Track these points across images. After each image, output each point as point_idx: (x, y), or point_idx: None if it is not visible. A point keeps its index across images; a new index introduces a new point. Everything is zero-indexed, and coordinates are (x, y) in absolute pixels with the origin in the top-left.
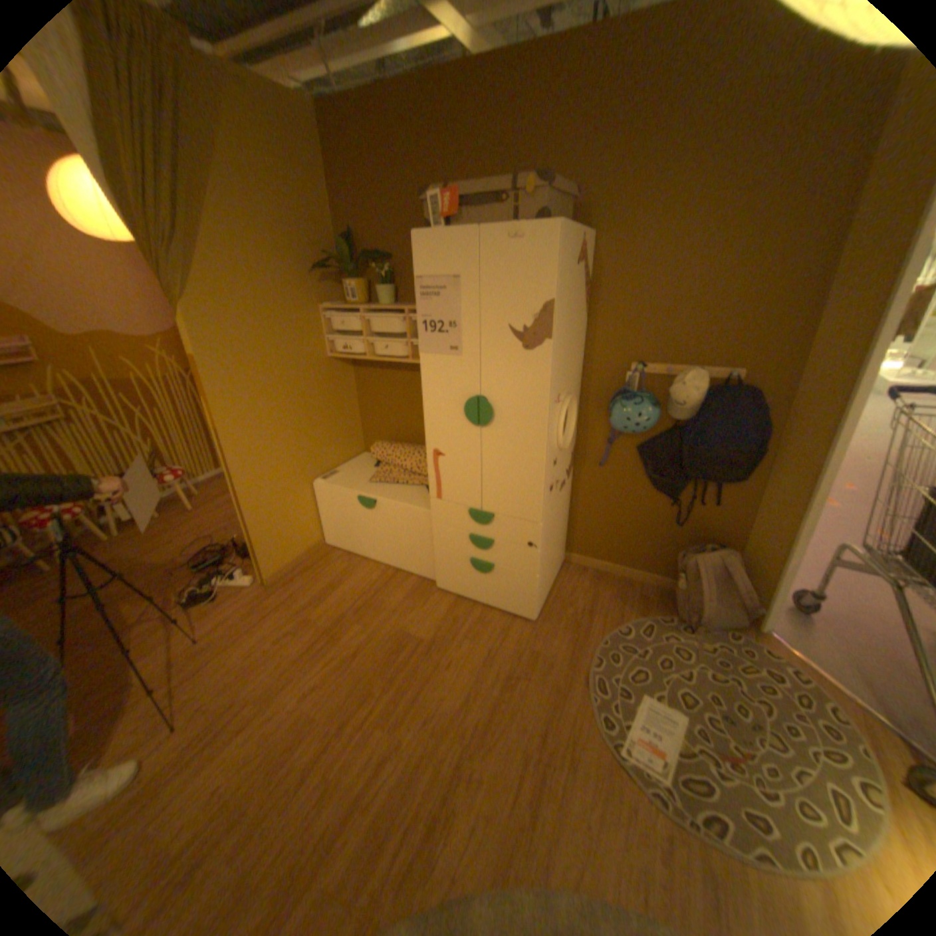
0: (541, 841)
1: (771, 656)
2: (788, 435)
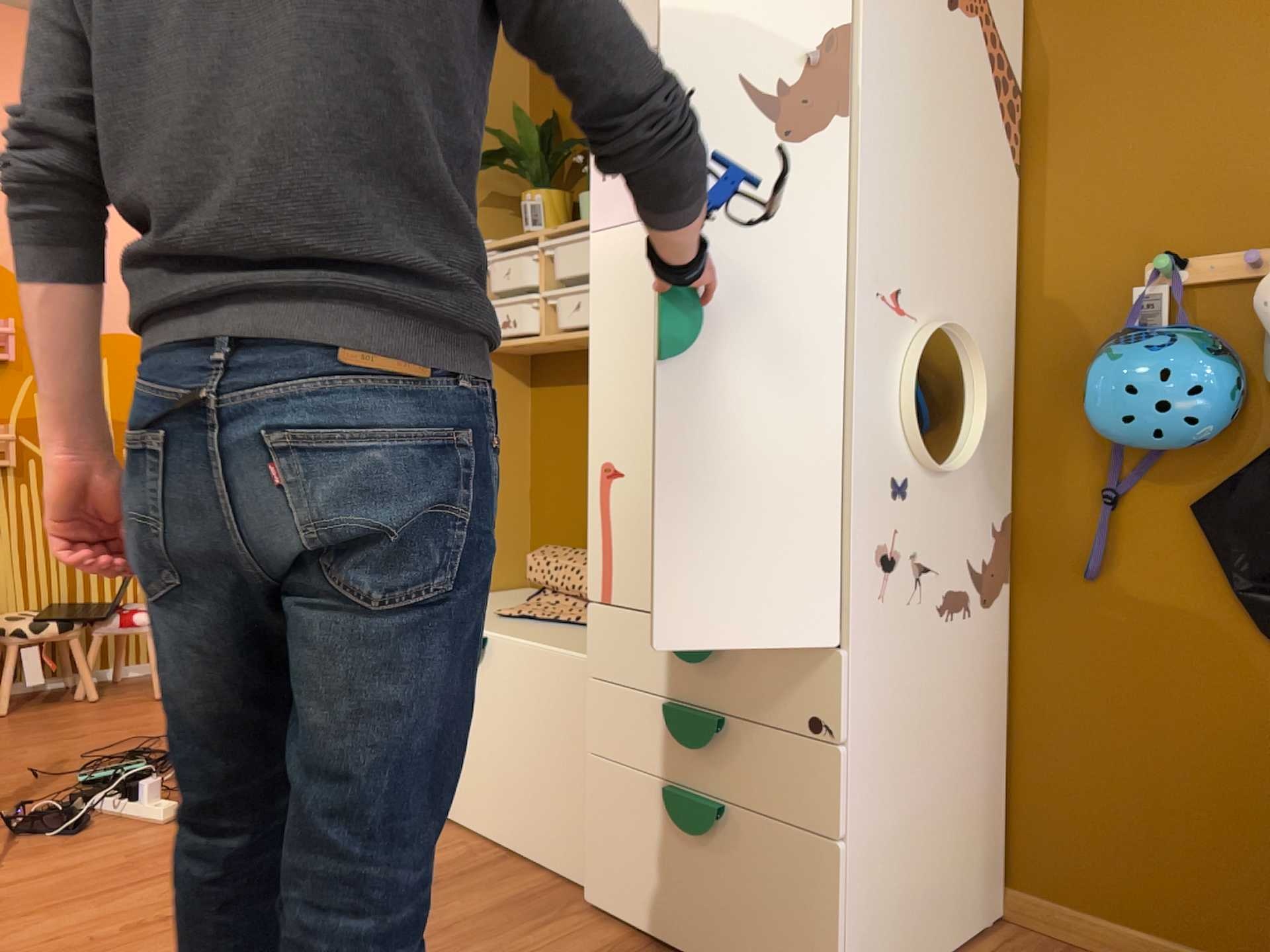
0: None
1: None
2: None
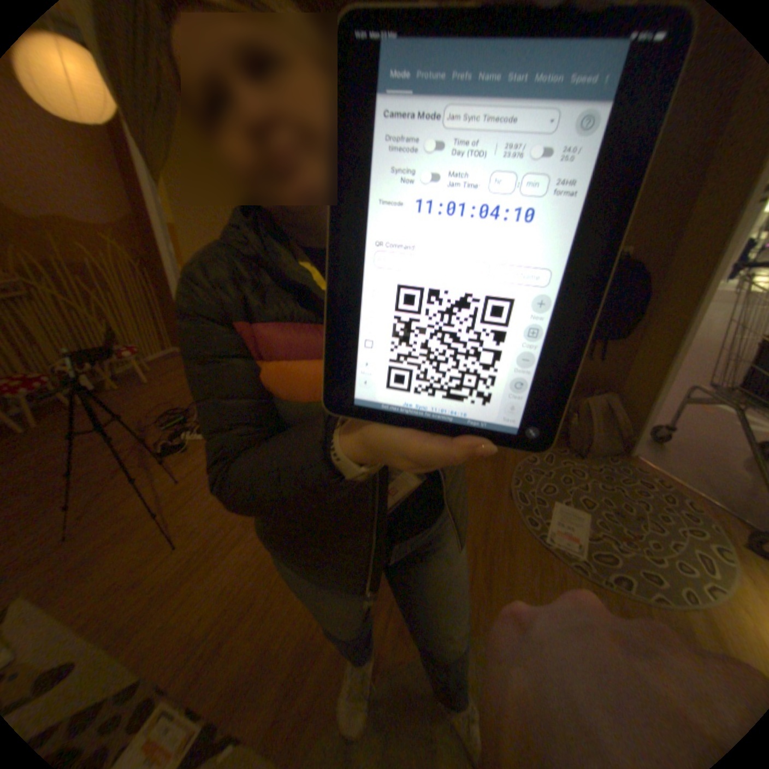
0: (499, 600)
1: (641, 469)
2: (662, 298)
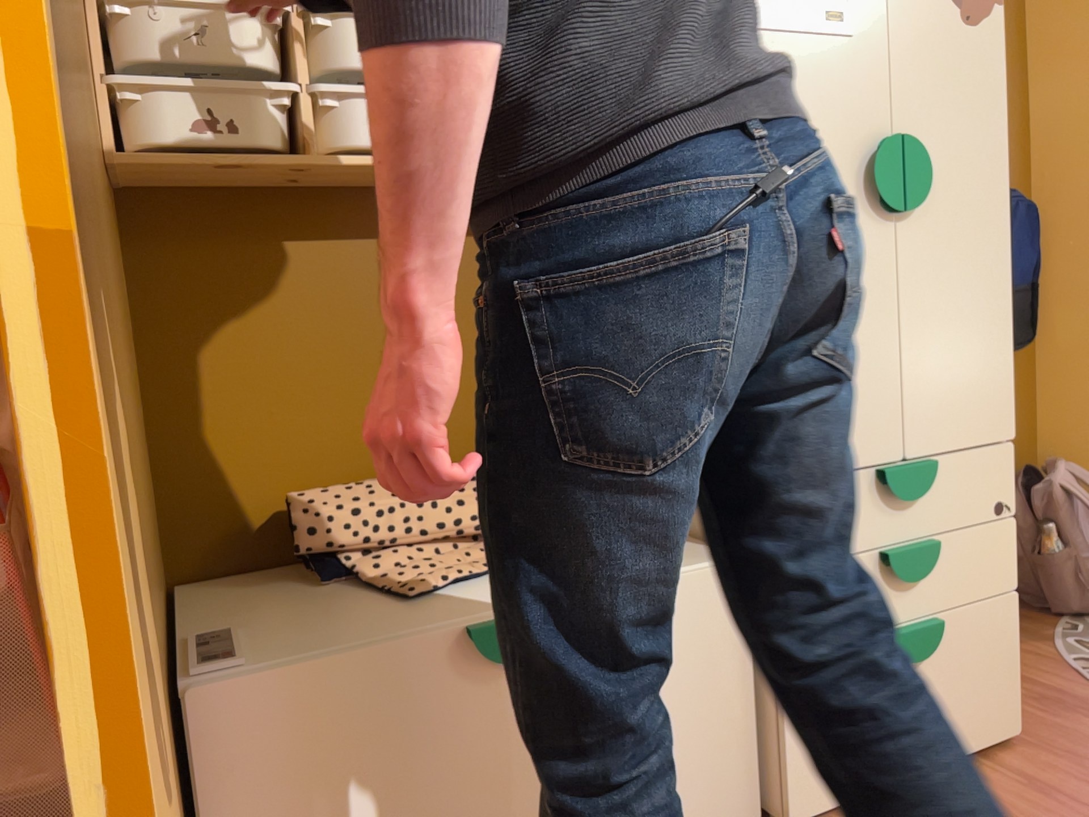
0: None
1: None
2: (1042, 255)
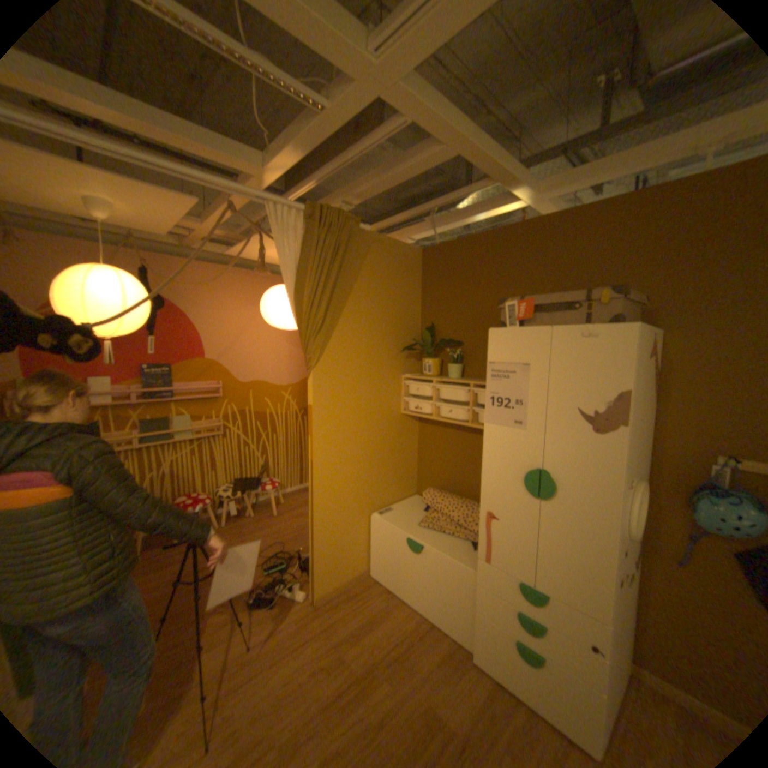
0: None
1: None
2: None
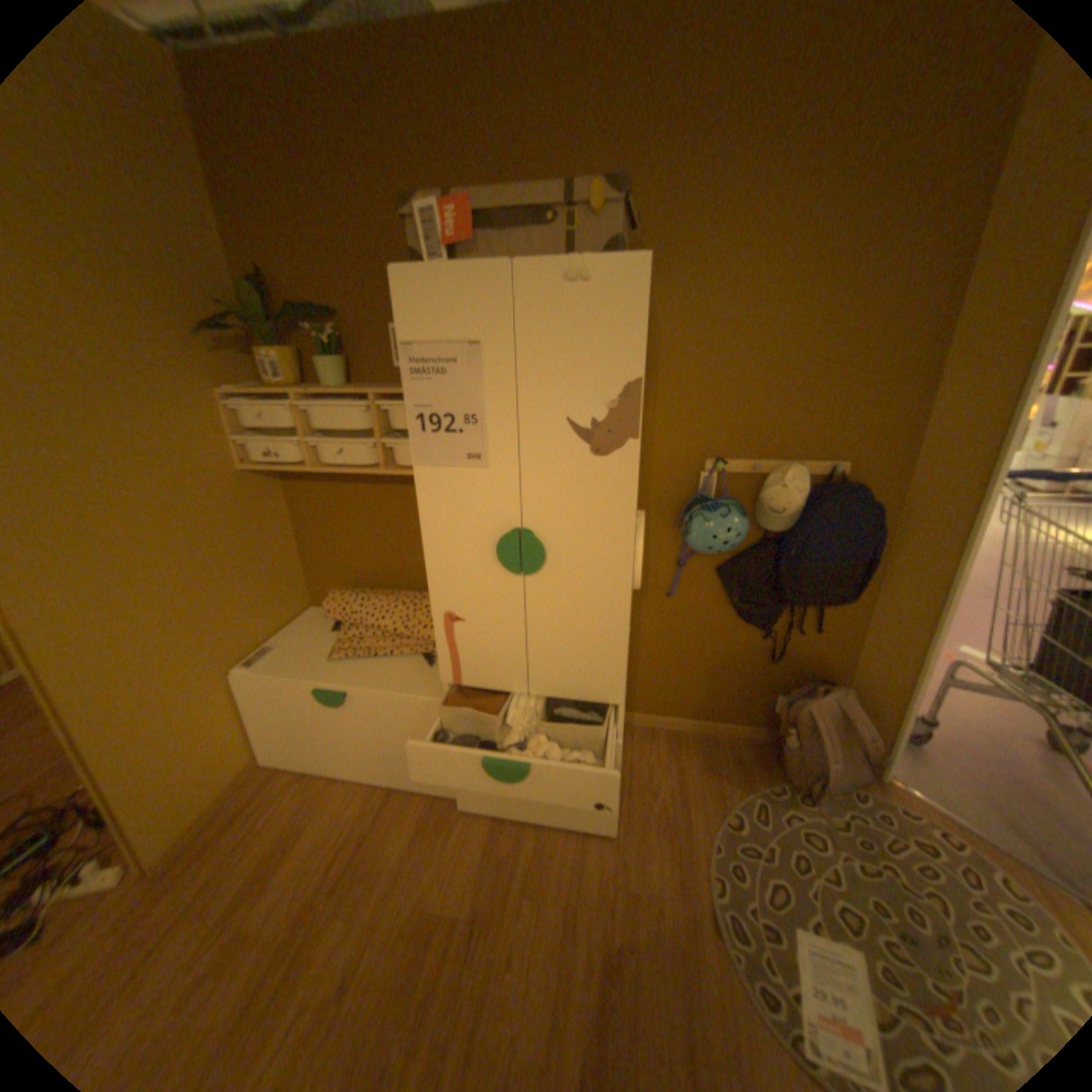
0: None
1: (908, 816)
2: (901, 540)
